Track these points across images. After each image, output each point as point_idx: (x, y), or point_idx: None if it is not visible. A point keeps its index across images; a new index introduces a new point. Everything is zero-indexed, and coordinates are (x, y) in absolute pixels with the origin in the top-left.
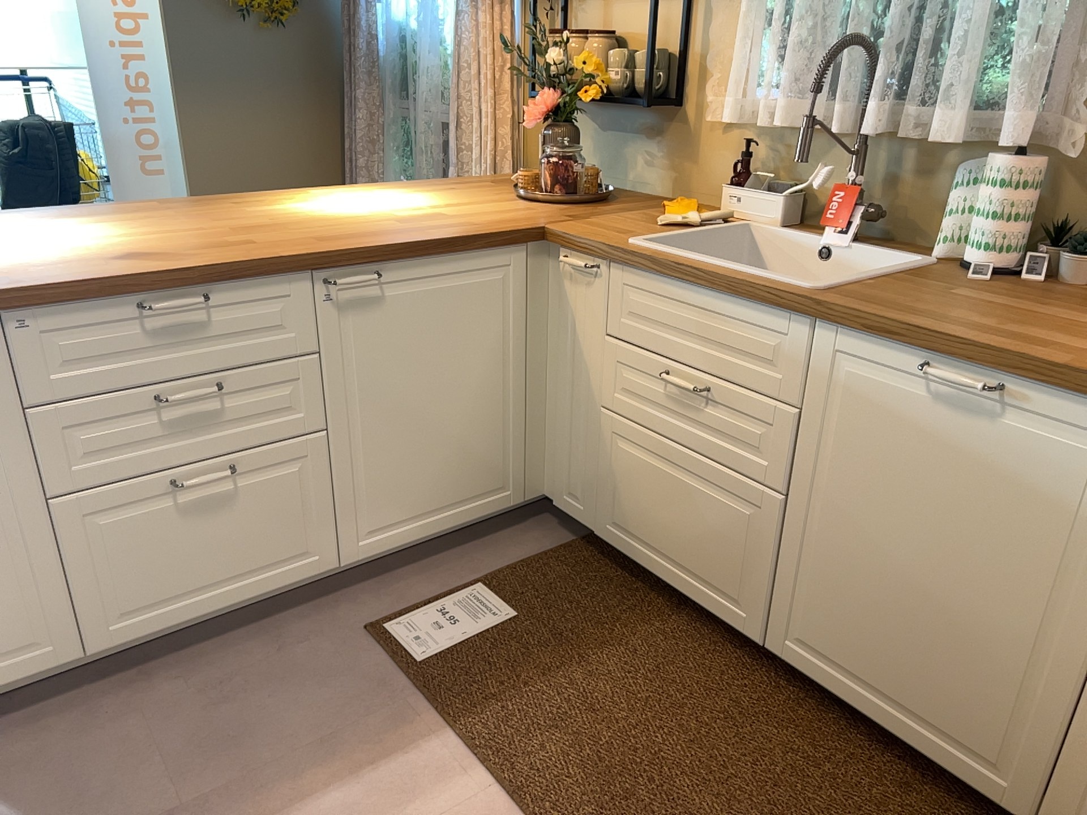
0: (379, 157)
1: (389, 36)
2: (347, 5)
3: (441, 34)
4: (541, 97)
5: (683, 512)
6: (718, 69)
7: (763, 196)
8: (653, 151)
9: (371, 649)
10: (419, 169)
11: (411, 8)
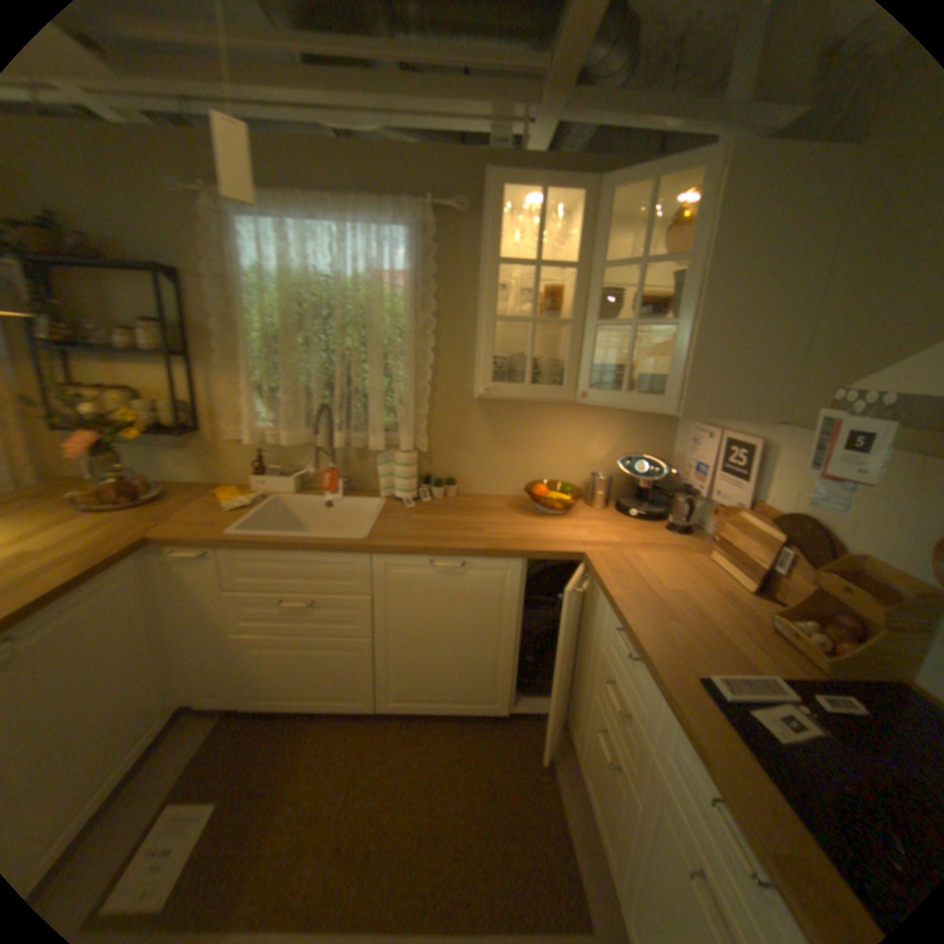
0: None
1: None
2: None
3: None
4: (72, 435)
5: (306, 672)
6: (224, 411)
7: (278, 479)
8: (179, 457)
9: None
10: None
11: None
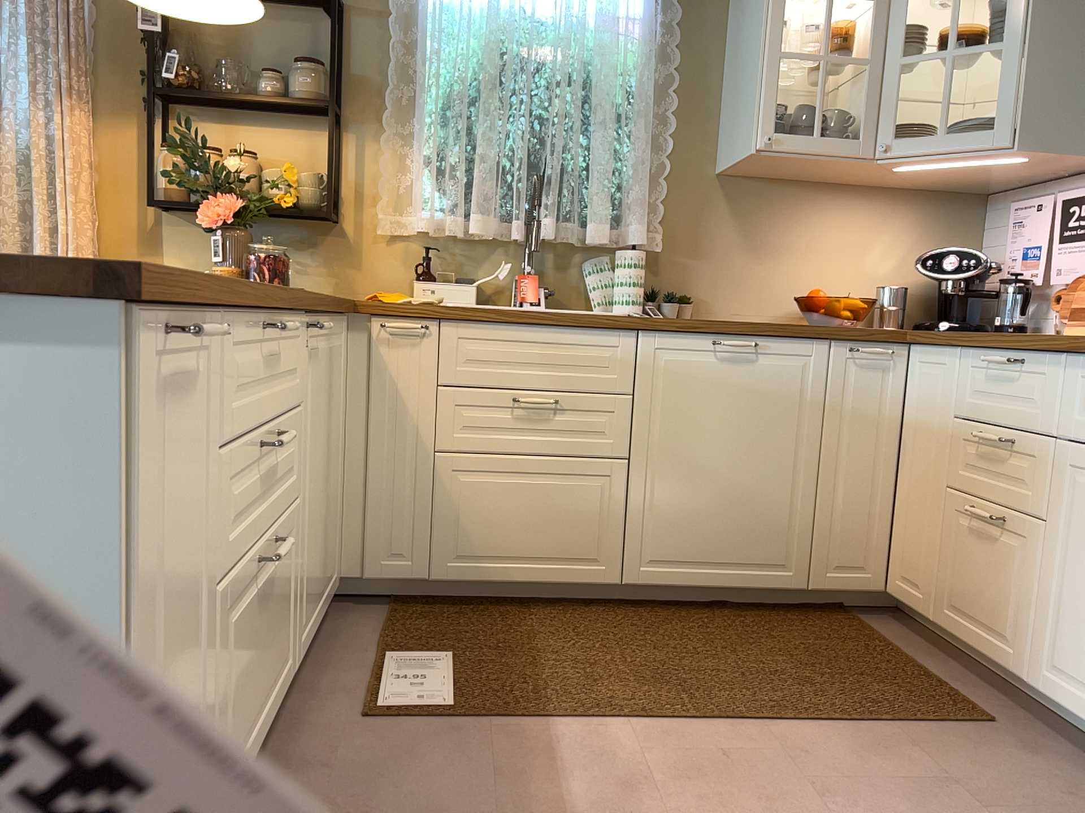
0: None
1: None
2: None
3: None
4: (213, 200)
5: (537, 511)
6: (387, 192)
7: (458, 285)
8: (309, 259)
9: (396, 726)
10: None
11: None
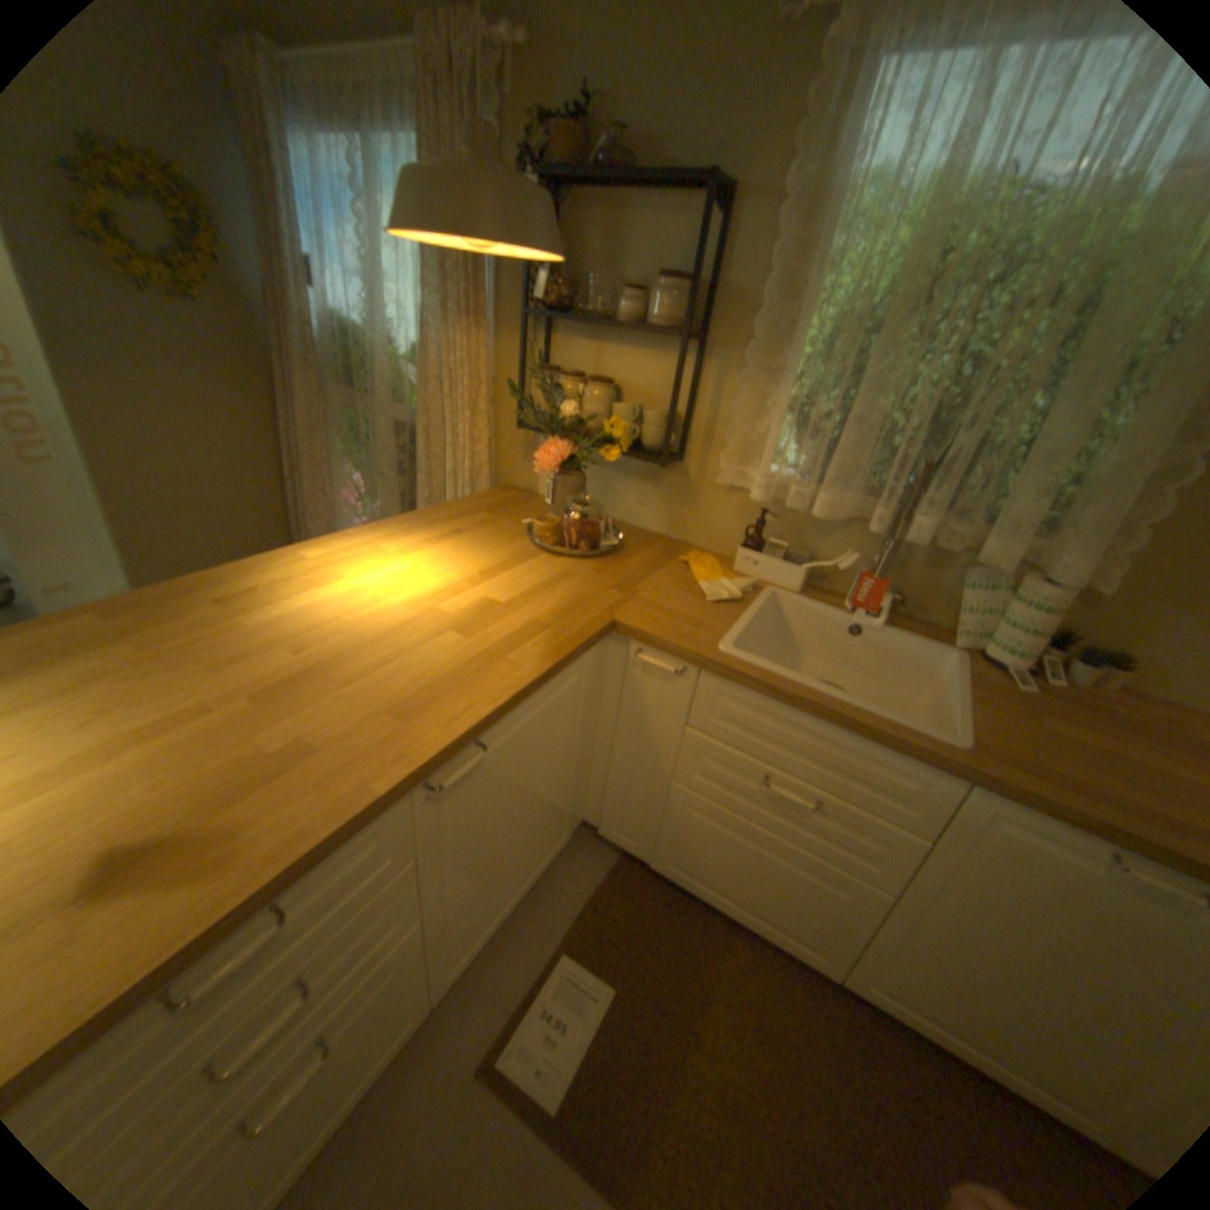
0: (320, 442)
1: (325, 324)
2: (262, 278)
3: (393, 335)
4: (550, 441)
5: (766, 880)
6: (735, 438)
7: (785, 564)
8: (649, 491)
9: (496, 1115)
10: (374, 464)
11: (349, 298)
